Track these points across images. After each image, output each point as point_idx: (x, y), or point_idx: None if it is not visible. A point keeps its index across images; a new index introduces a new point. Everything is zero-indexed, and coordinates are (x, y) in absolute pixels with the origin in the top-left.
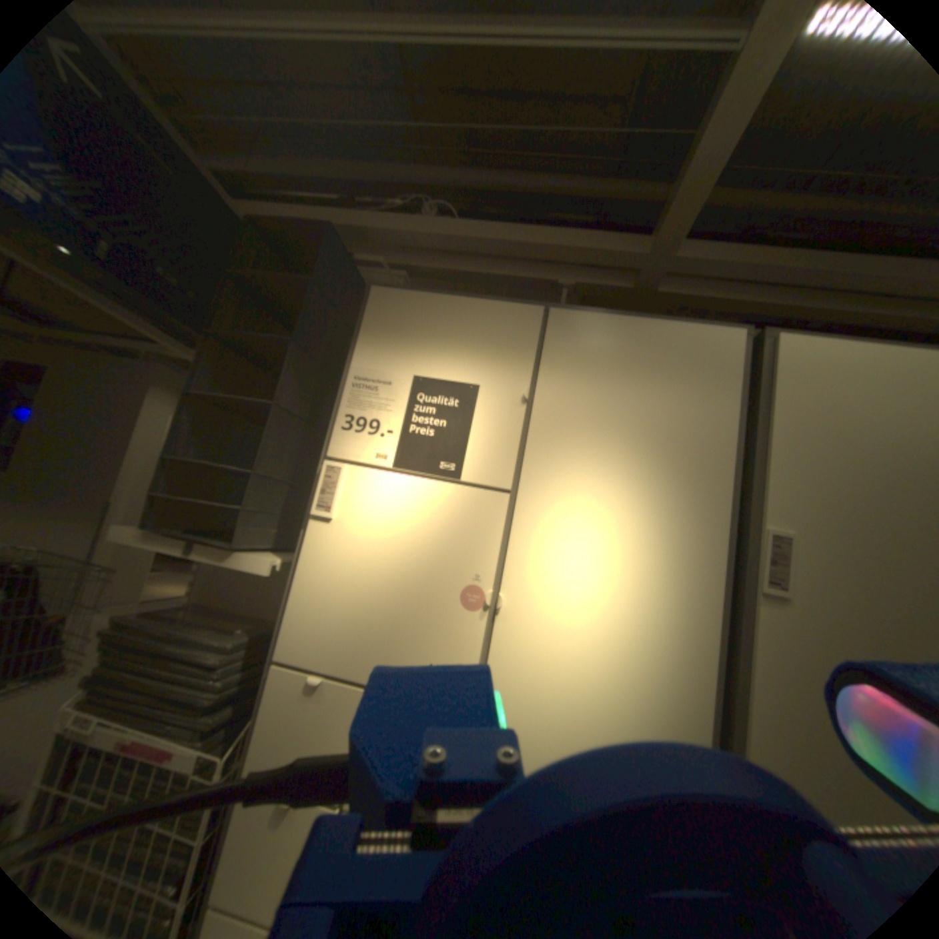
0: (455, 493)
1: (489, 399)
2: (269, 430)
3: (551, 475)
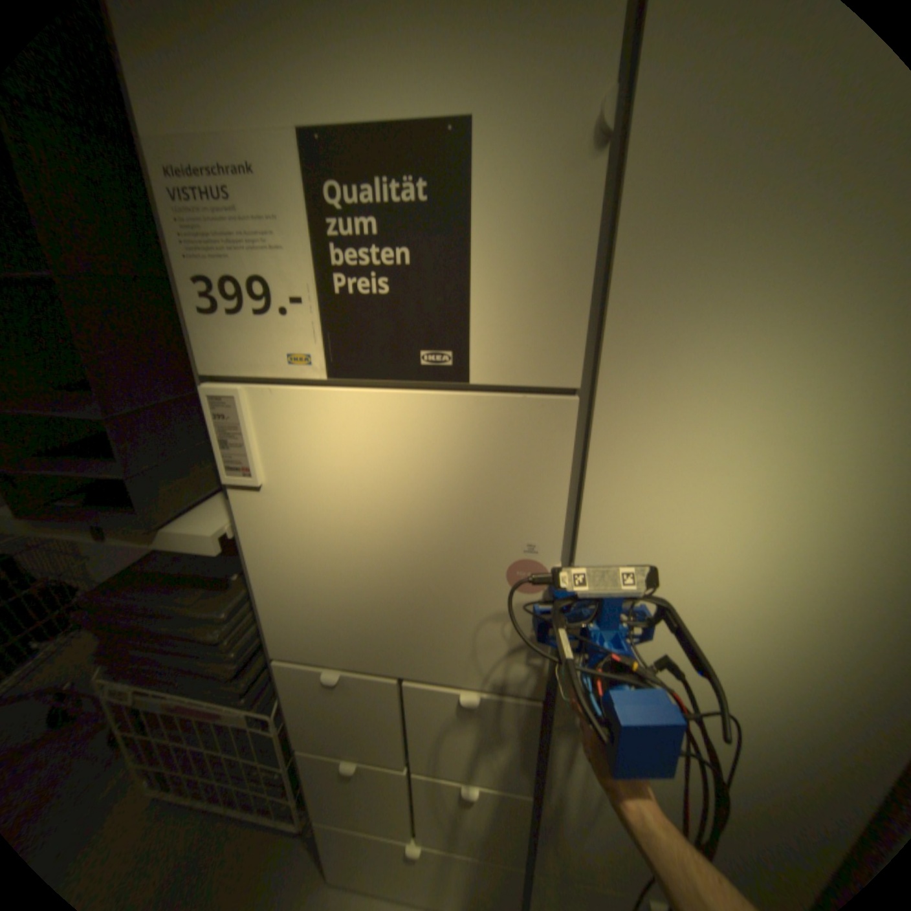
0: (466, 408)
1: (506, 148)
2: (86, 327)
3: (678, 336)
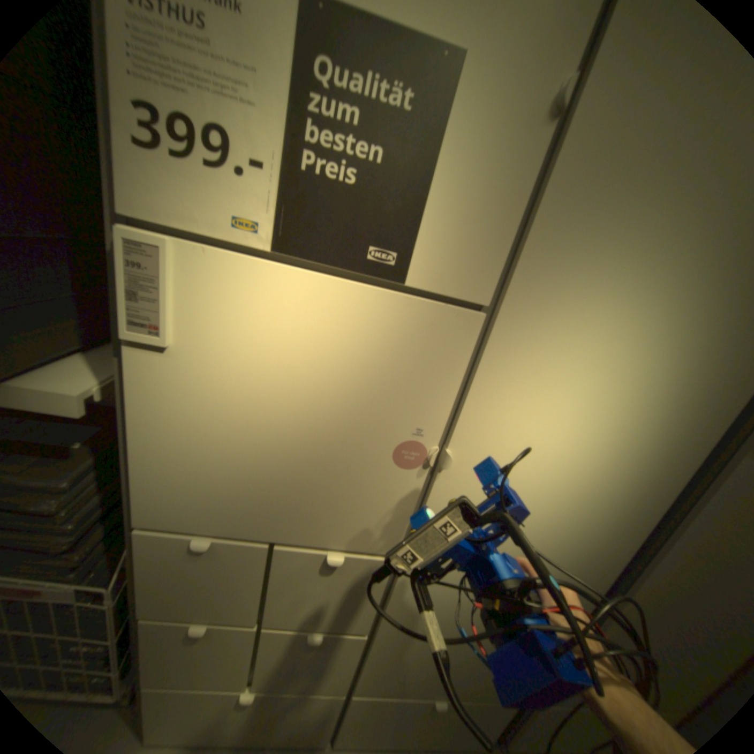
0: (395, 306)
1: (484, 93)
2: None
3: (562, 282)
